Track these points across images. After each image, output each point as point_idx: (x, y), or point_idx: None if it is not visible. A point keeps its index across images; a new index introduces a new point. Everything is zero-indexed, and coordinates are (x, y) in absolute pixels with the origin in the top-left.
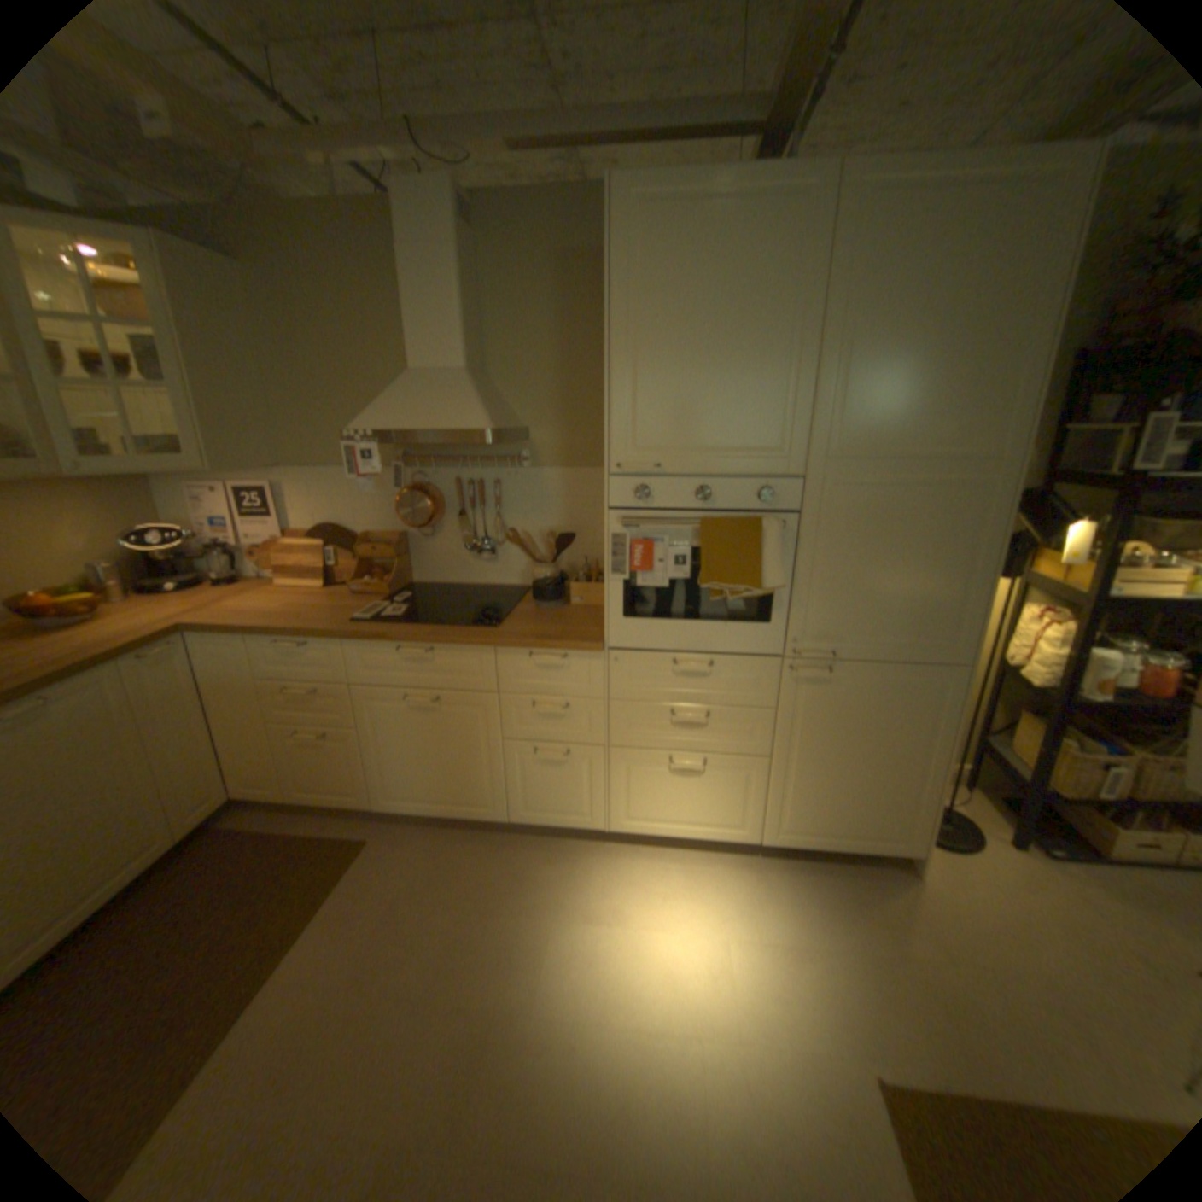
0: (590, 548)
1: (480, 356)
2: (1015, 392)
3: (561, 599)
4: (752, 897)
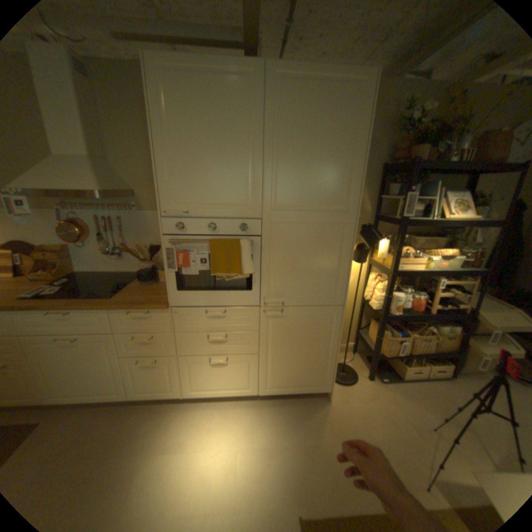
0: None
1: (102, 150)
2: (351, 181)
3: (153, 279)
4: (252, 423)
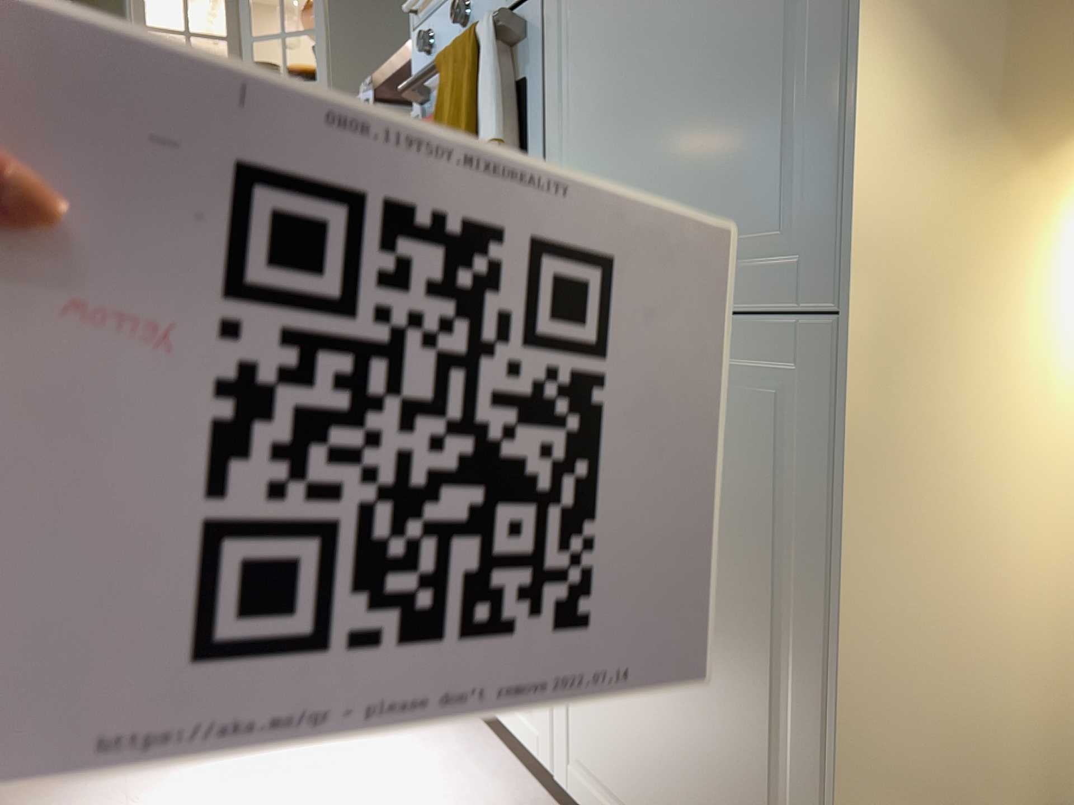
0: None
1: None
2: None
3: None
4: None
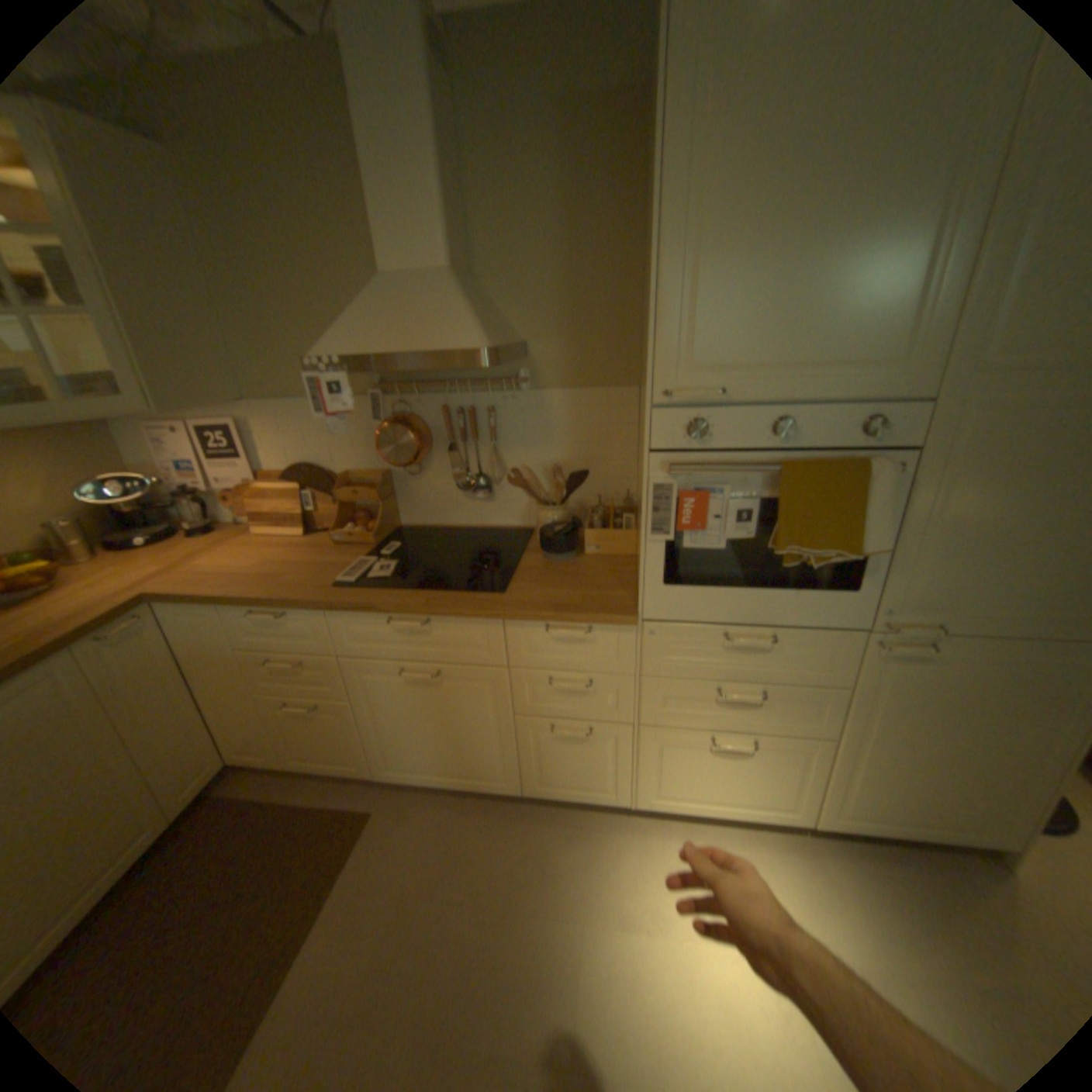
0: (602, 483)
1: (466, 252)
2: None
3: (574, 549)
4: (810, 893)
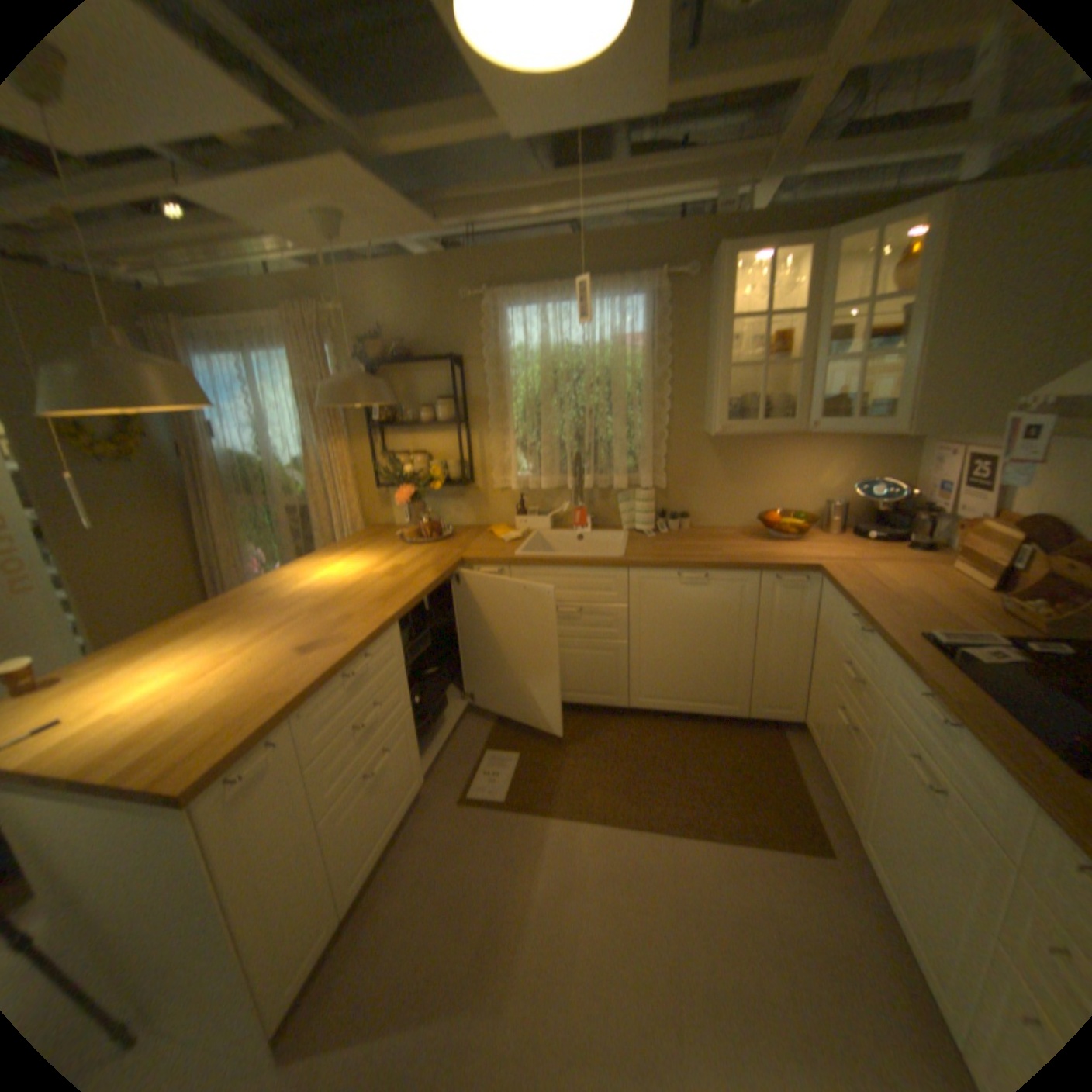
0: None
1: None
2: None
3: None
4: None
